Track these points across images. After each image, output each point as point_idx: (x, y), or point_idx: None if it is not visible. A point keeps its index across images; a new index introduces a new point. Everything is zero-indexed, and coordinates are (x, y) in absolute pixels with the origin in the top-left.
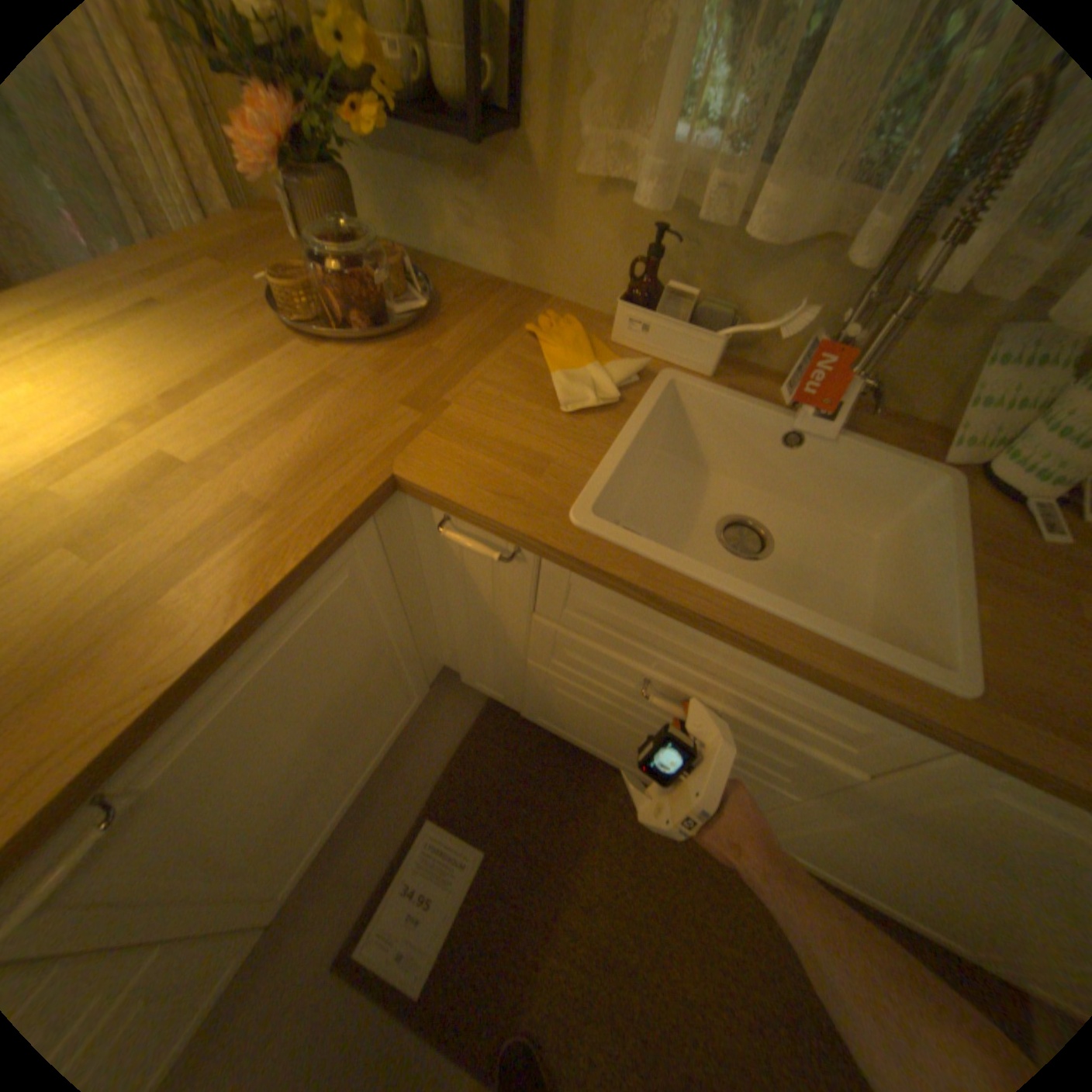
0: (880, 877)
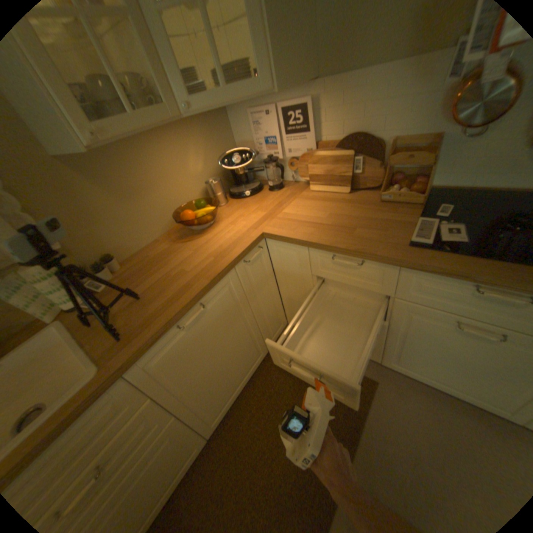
0: (223, 385)
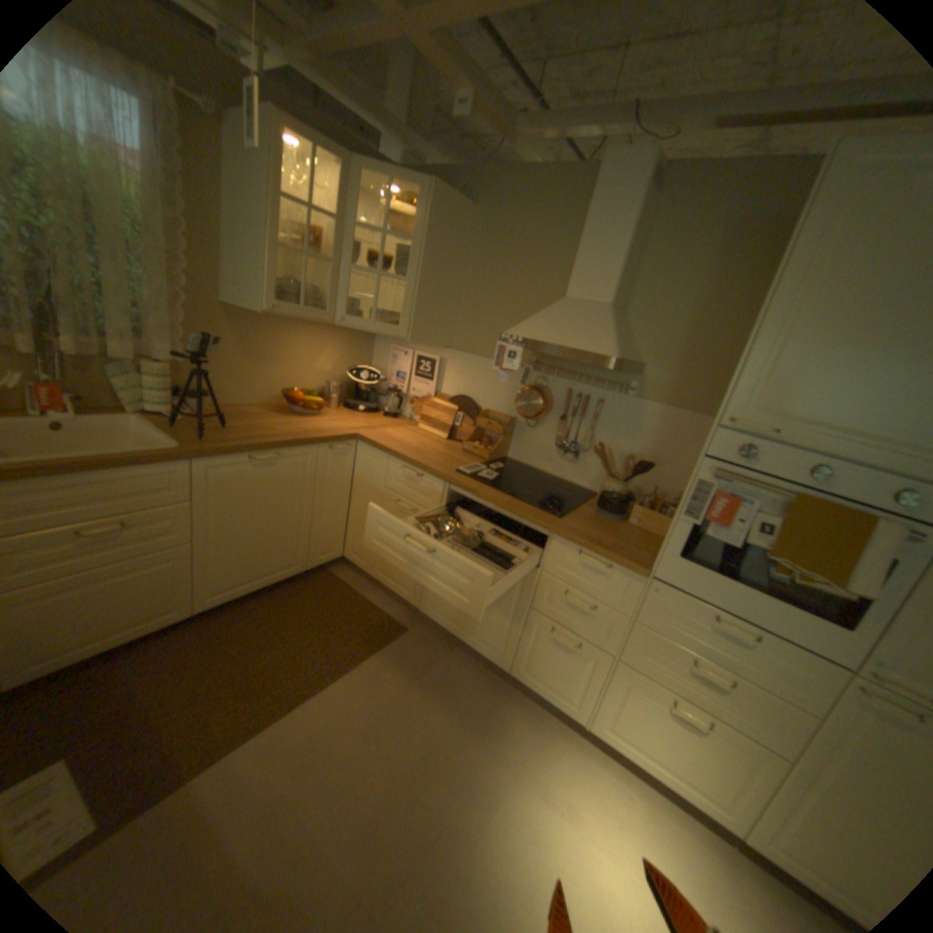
0: (245, 560)
